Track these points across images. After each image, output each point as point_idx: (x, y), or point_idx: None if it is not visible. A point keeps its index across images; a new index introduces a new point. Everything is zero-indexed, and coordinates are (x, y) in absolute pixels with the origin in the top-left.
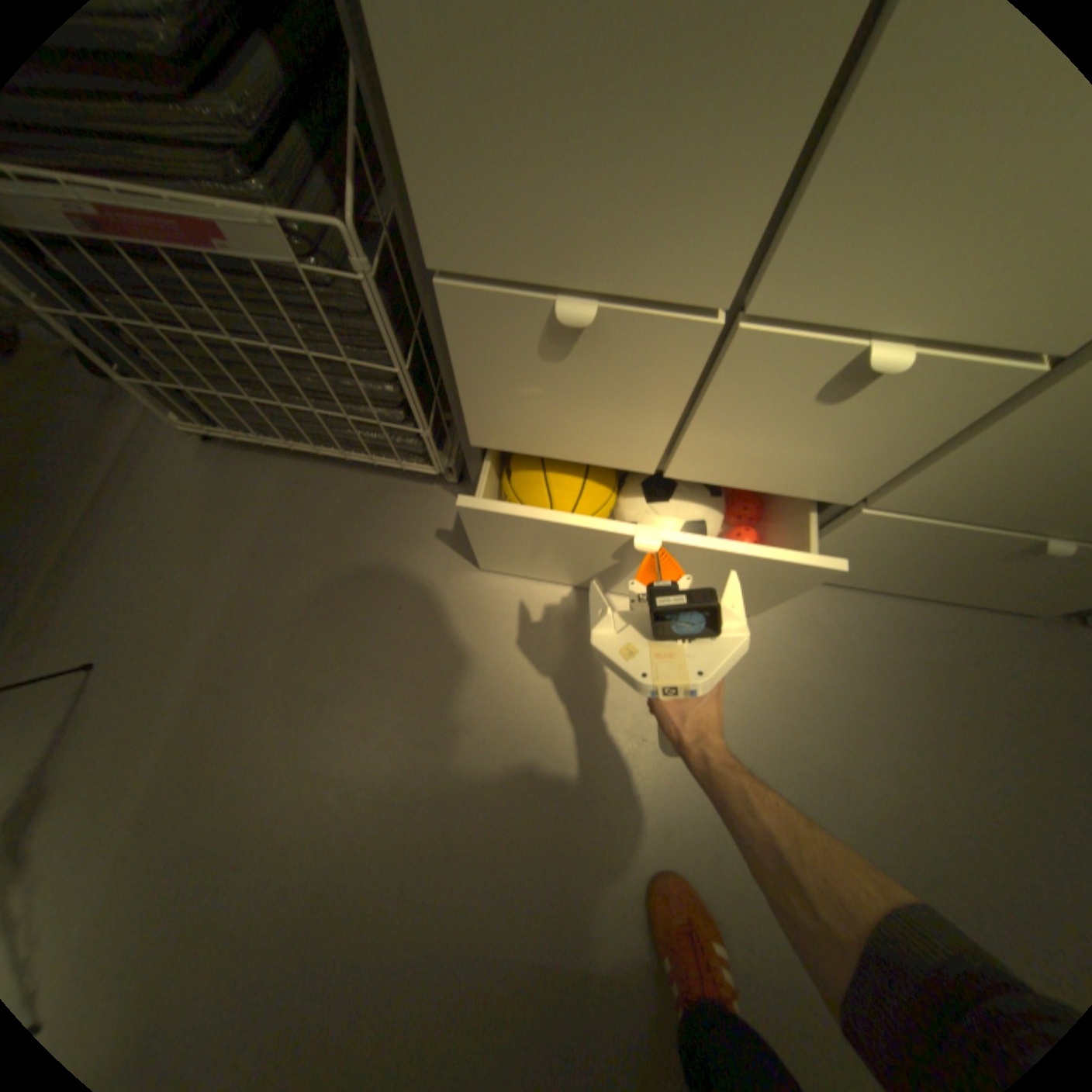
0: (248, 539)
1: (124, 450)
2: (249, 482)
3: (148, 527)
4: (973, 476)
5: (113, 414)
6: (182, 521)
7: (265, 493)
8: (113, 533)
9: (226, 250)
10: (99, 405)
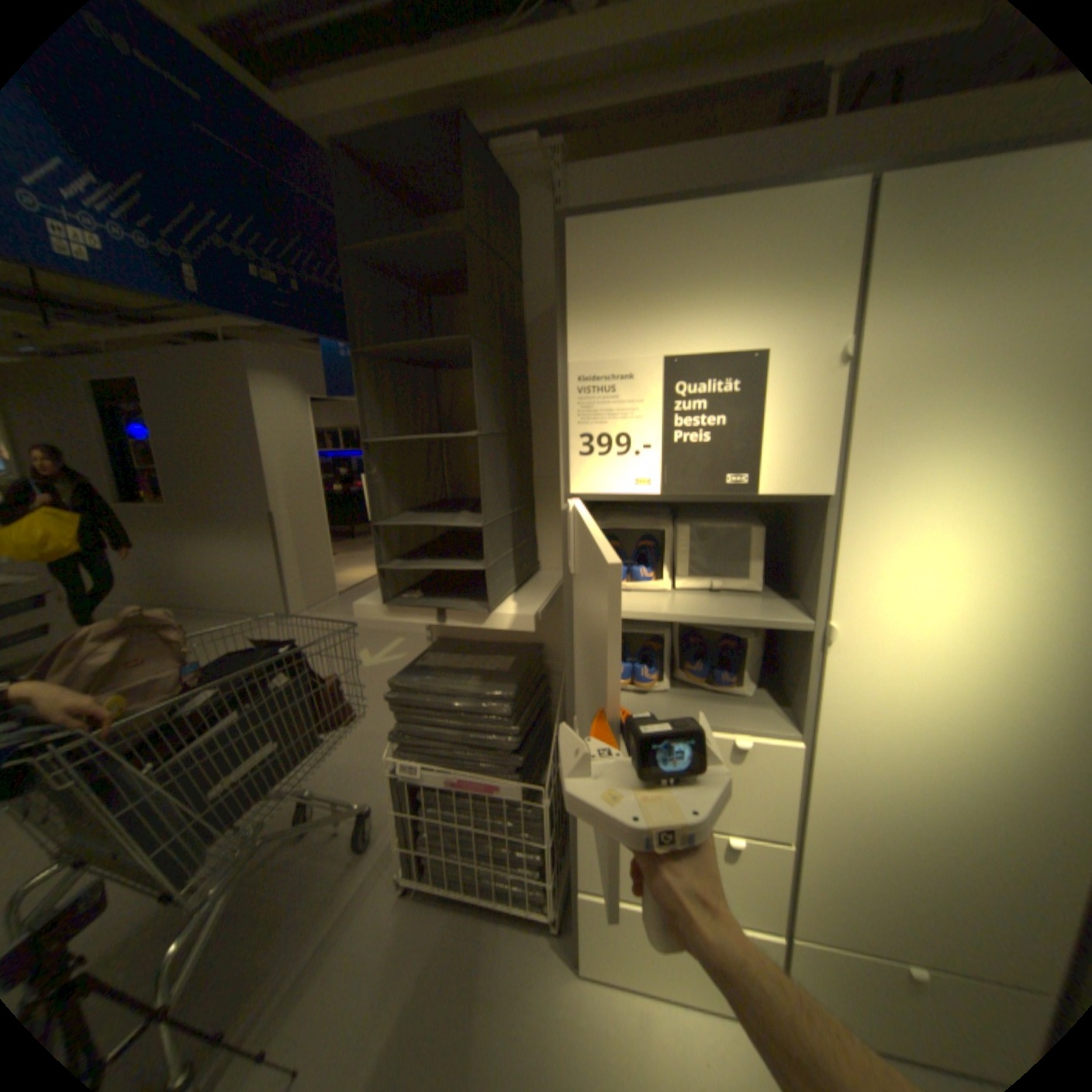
0: (416, 973)
1: (350, 901)
2: (422, 929)
3: (354, 959)
4: (823, 912)
5: (349, 876)
6: (376, 956)
7: (431, 938)
8: (332, 962)
9: (496, 796)
10: (342, 870)
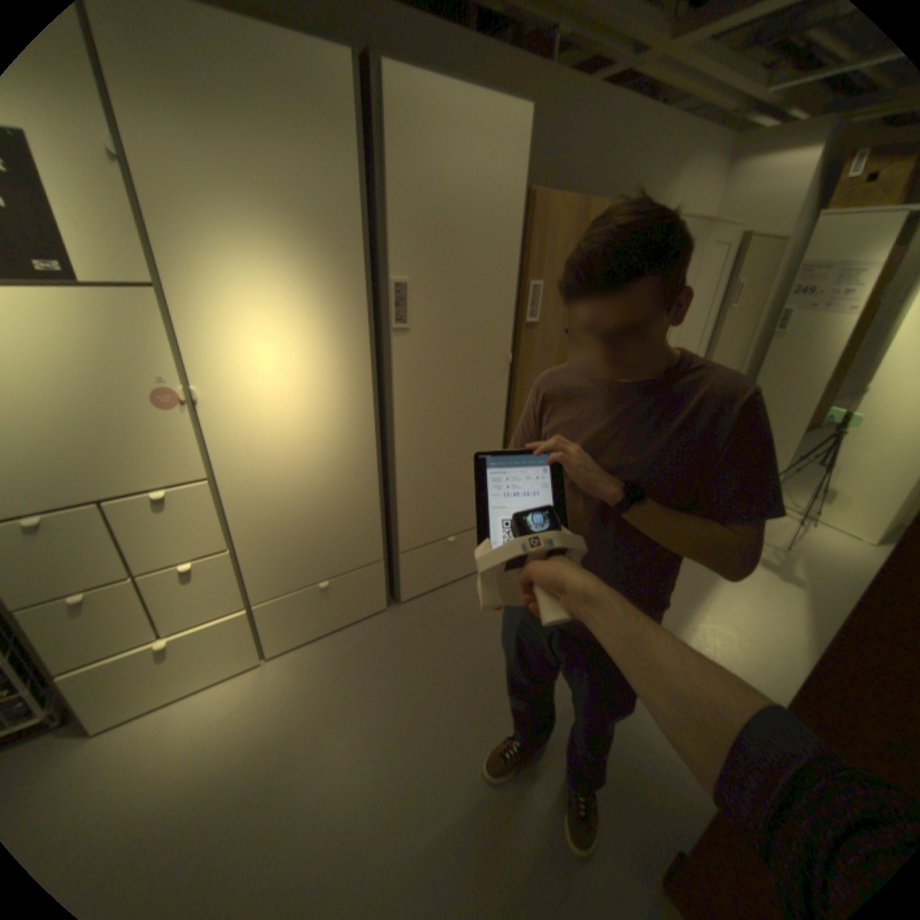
0: None
1: None
2: None
3: None
4: (261, 581)
5: None
6: None
7: None
8: None
9: None
10: None
